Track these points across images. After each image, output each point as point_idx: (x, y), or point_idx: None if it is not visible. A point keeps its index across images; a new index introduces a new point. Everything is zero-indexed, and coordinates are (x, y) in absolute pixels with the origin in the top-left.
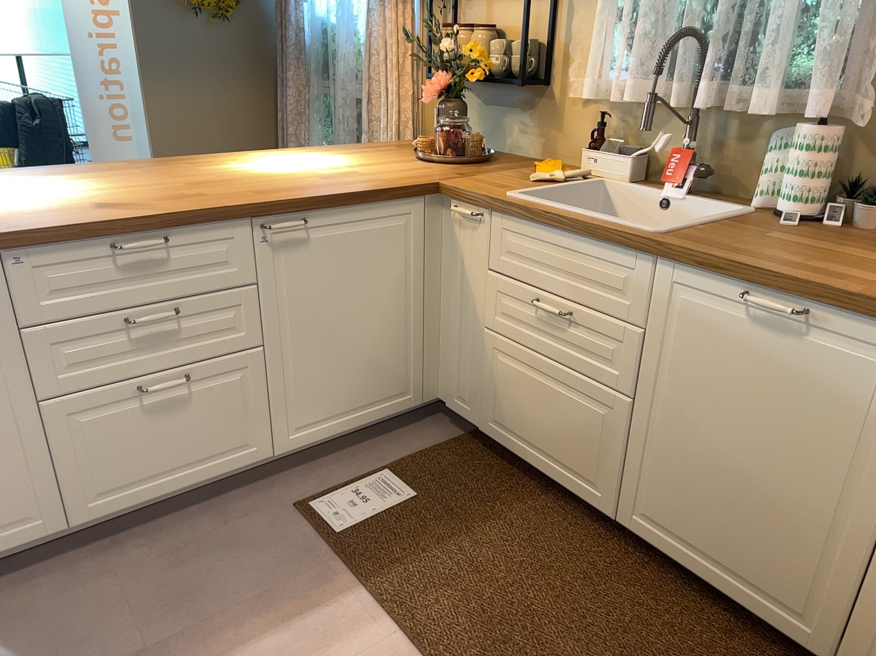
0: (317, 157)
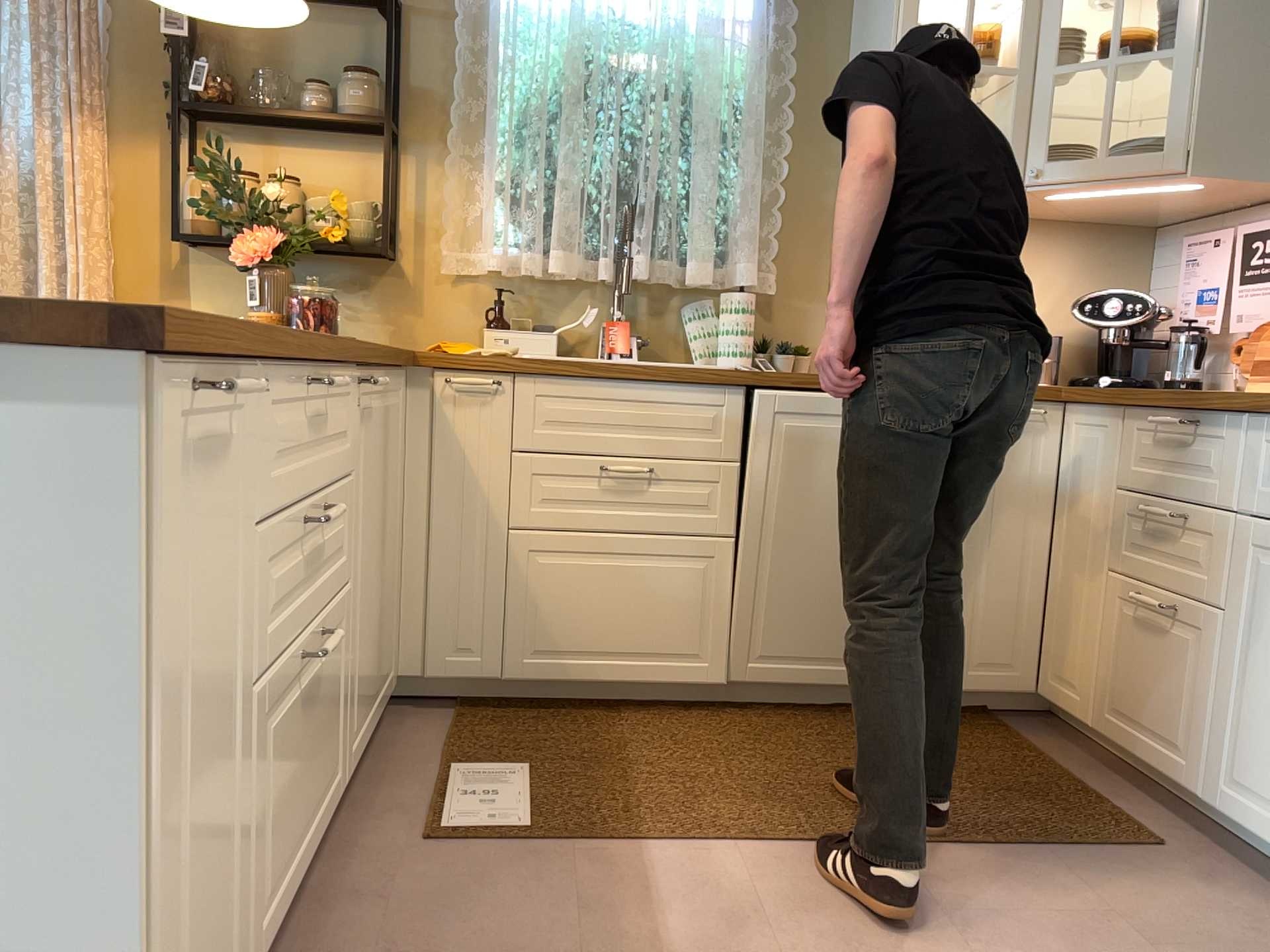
0: None
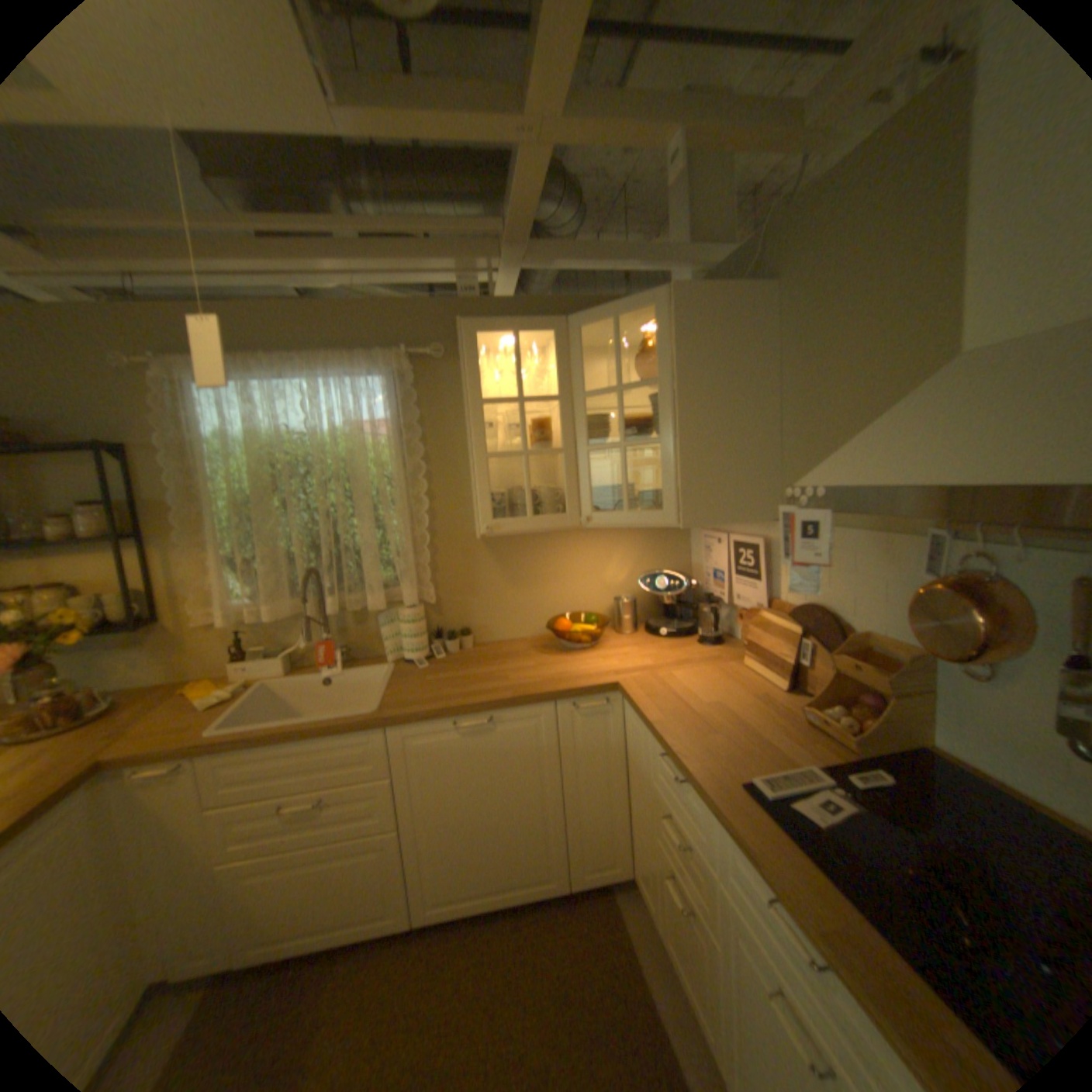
0: None
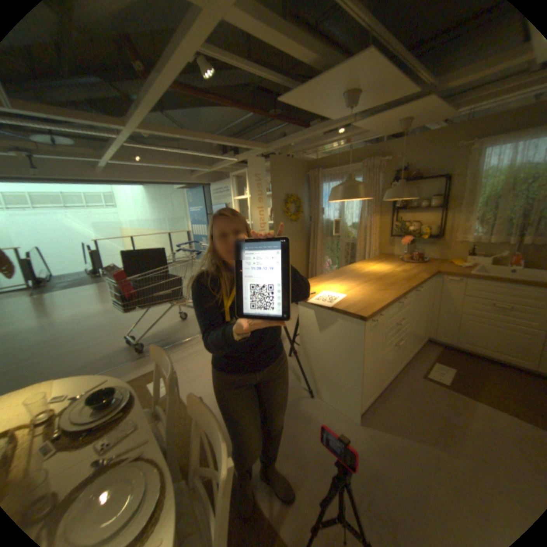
0: (376, 264)
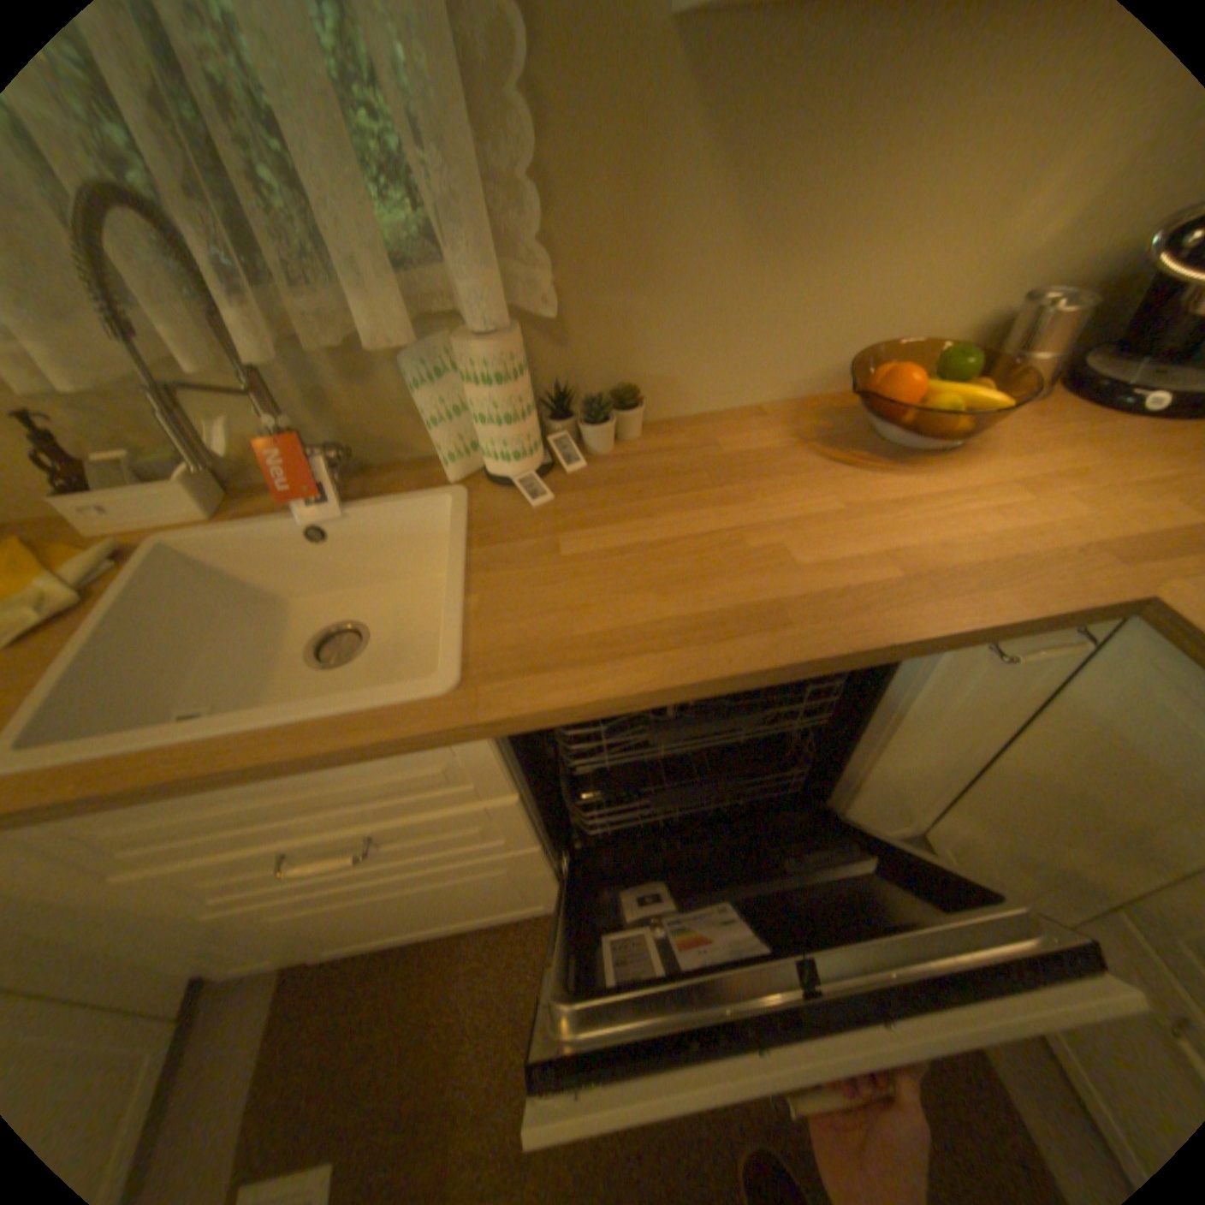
0: None
